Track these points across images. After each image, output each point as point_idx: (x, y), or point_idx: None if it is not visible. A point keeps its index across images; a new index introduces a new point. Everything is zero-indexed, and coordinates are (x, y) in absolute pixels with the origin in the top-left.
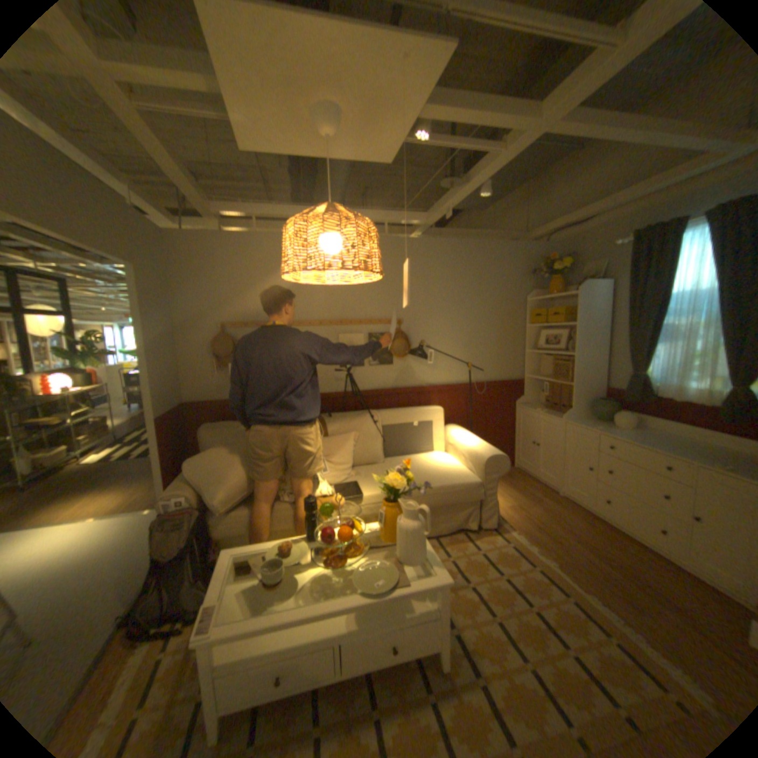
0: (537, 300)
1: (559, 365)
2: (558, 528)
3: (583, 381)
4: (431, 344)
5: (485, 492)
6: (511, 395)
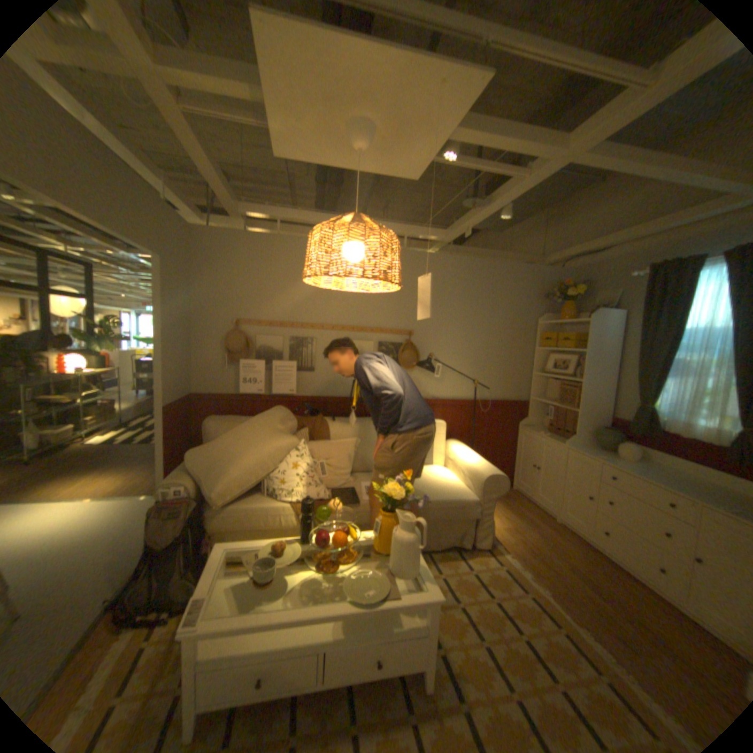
0: (548, 324)
1: (565, 390)
2: (553, 556)
3: (589, 408)
4: (439, 358)
5: (482, 511)
6: (515, 416)
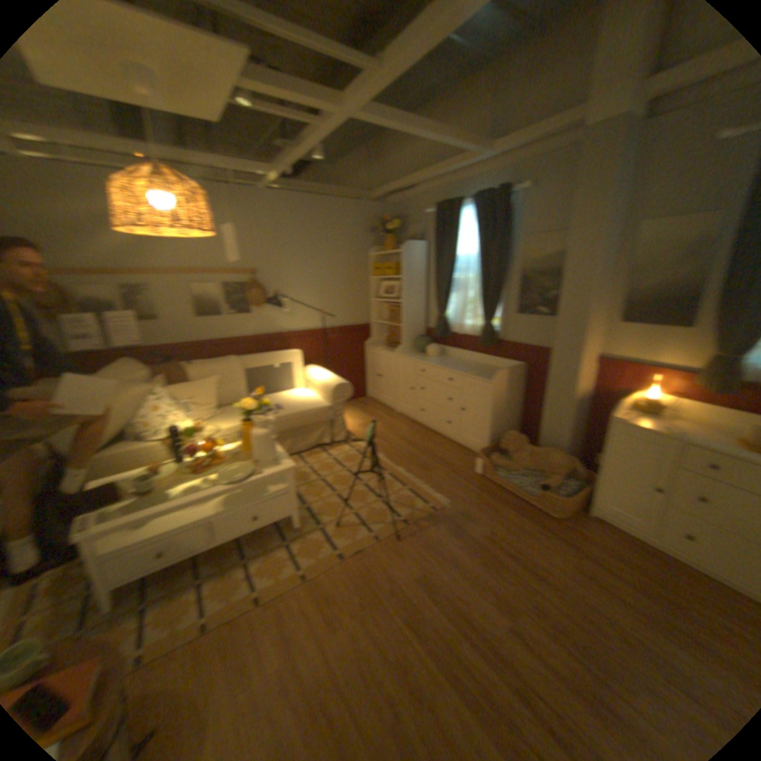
0: (375, 257)
1: (392, 312)
2: (388, 434)
3: (407, 324)
4: (285, 295)
5: (332, 414)
6: (359, 339)
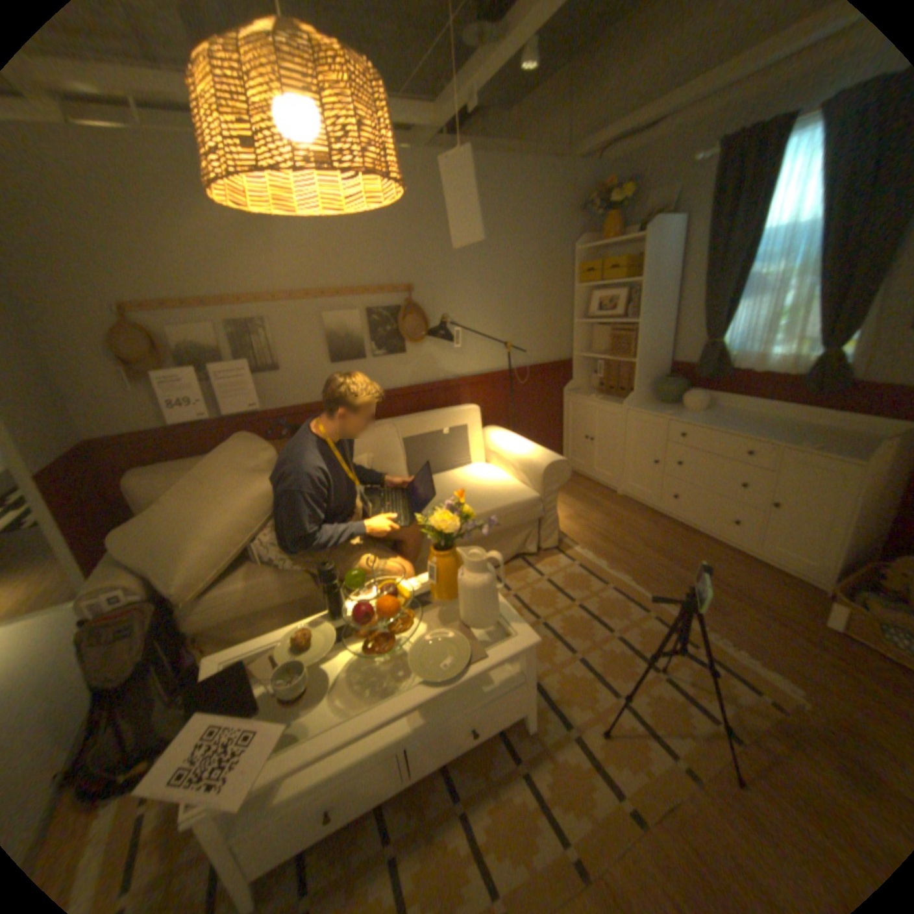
0: (586, 251)
1: (614, 339)
2: (622, 534)
3: (646, 357)
4: (455, 321)
5: (543, 508)
6: (556, 382)
